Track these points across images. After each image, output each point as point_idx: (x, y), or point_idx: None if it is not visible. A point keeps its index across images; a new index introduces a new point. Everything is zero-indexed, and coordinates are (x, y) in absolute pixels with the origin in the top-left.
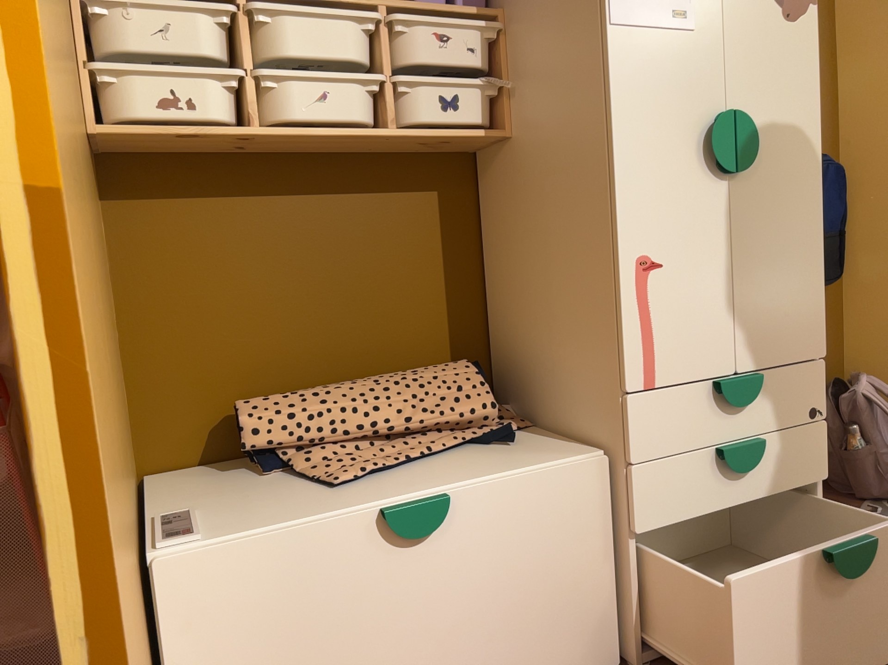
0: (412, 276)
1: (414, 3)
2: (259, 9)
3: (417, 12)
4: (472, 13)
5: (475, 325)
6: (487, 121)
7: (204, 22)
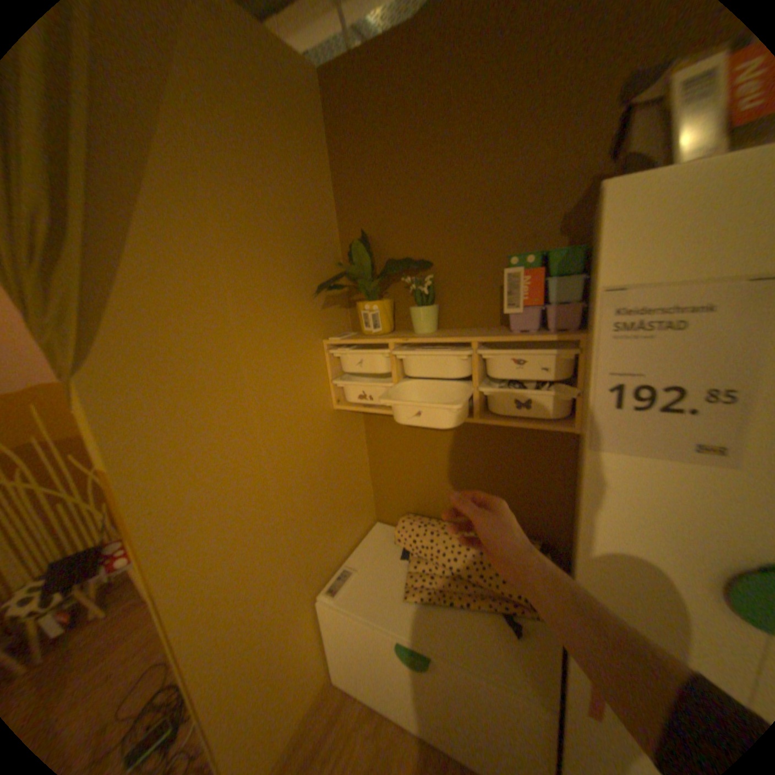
0: (515, 480)
1: (498, 336)
2: (397, 352)
3: (498, 345)
4: (549, 341)
5: (561, 521)
6: (560, 416)
7: (374, 359)
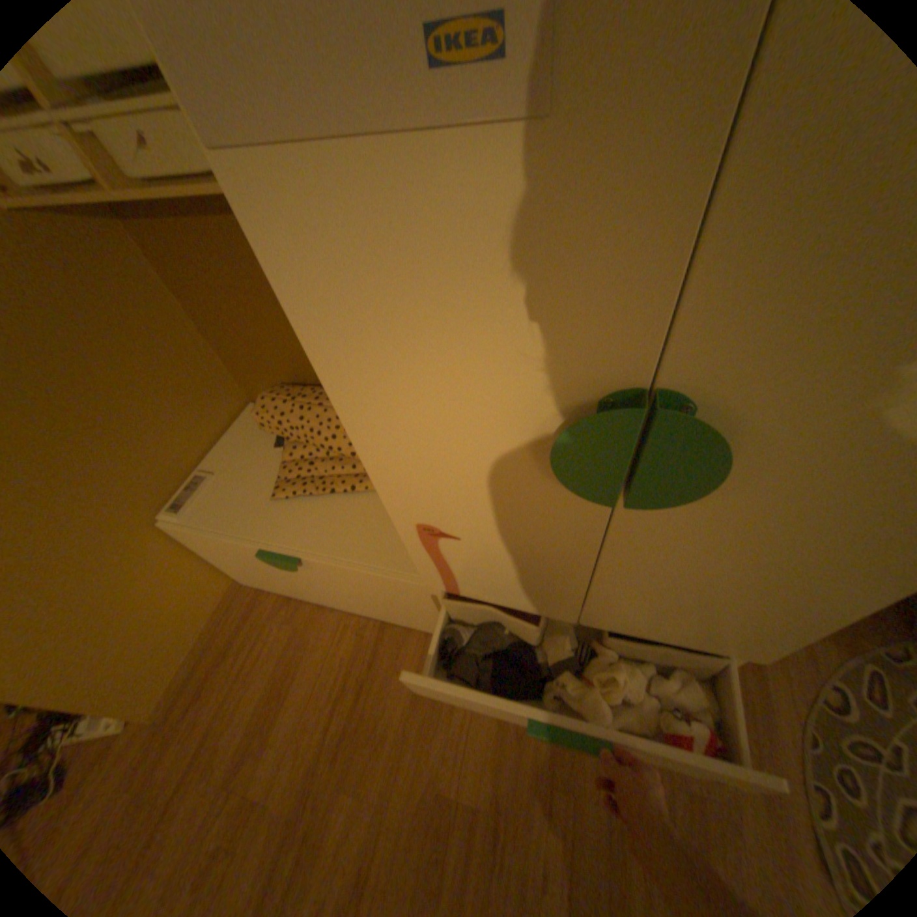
0: None
1: None
2: None
3: None
4: None
5: None
6: None
7: None
